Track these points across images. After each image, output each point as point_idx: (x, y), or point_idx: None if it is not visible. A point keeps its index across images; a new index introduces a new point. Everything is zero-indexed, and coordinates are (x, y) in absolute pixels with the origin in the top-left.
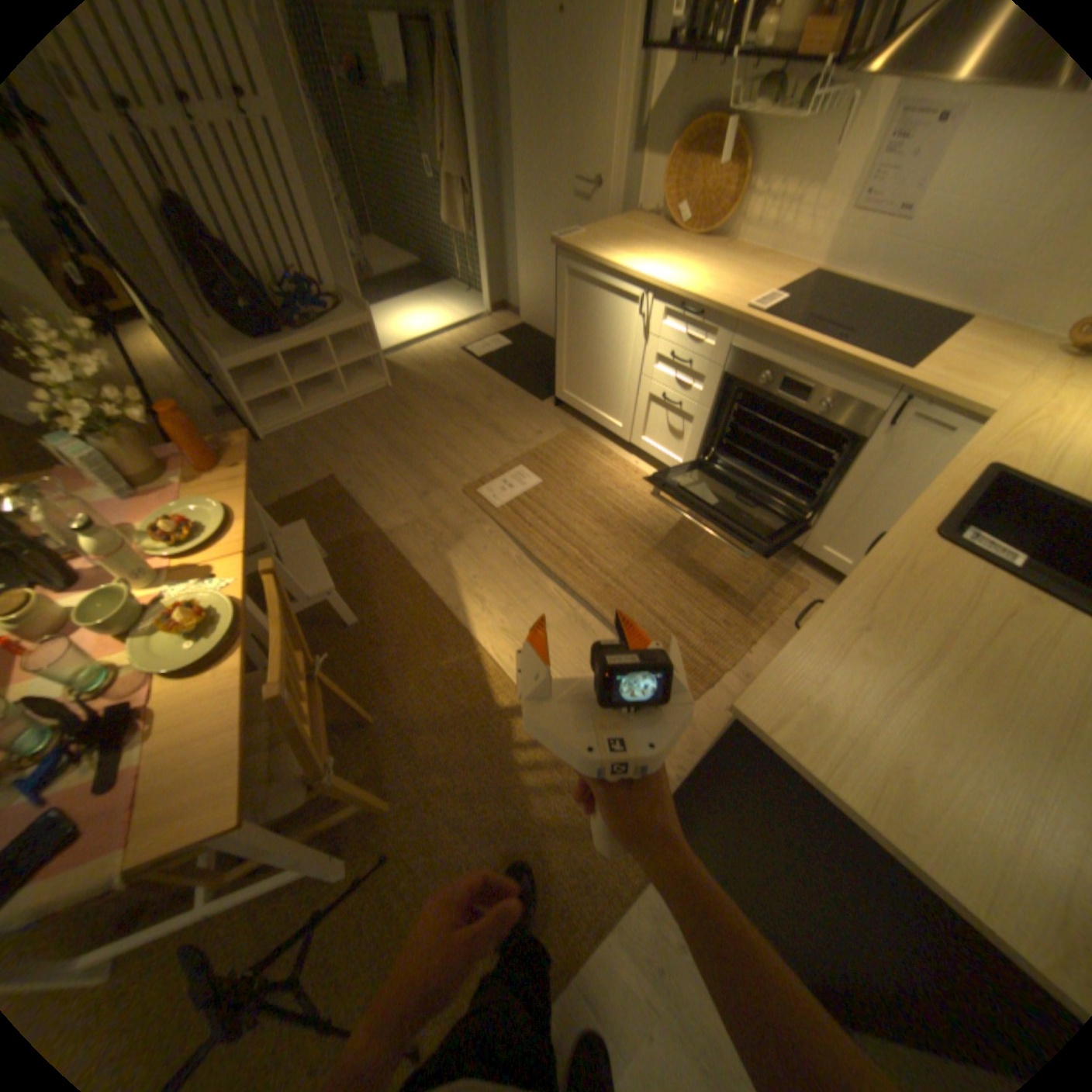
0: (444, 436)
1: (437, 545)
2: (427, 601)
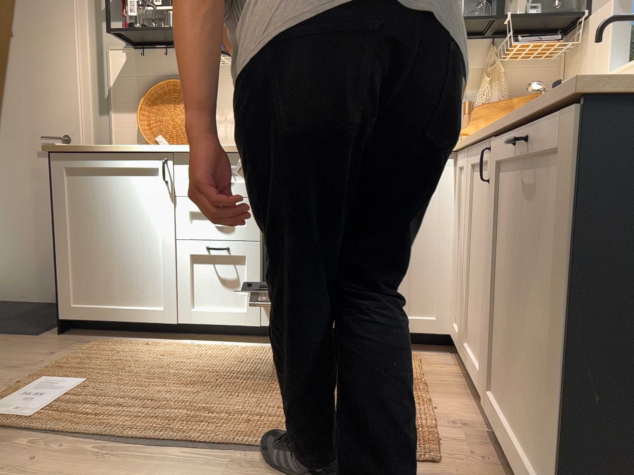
0: None
1: None
2: None
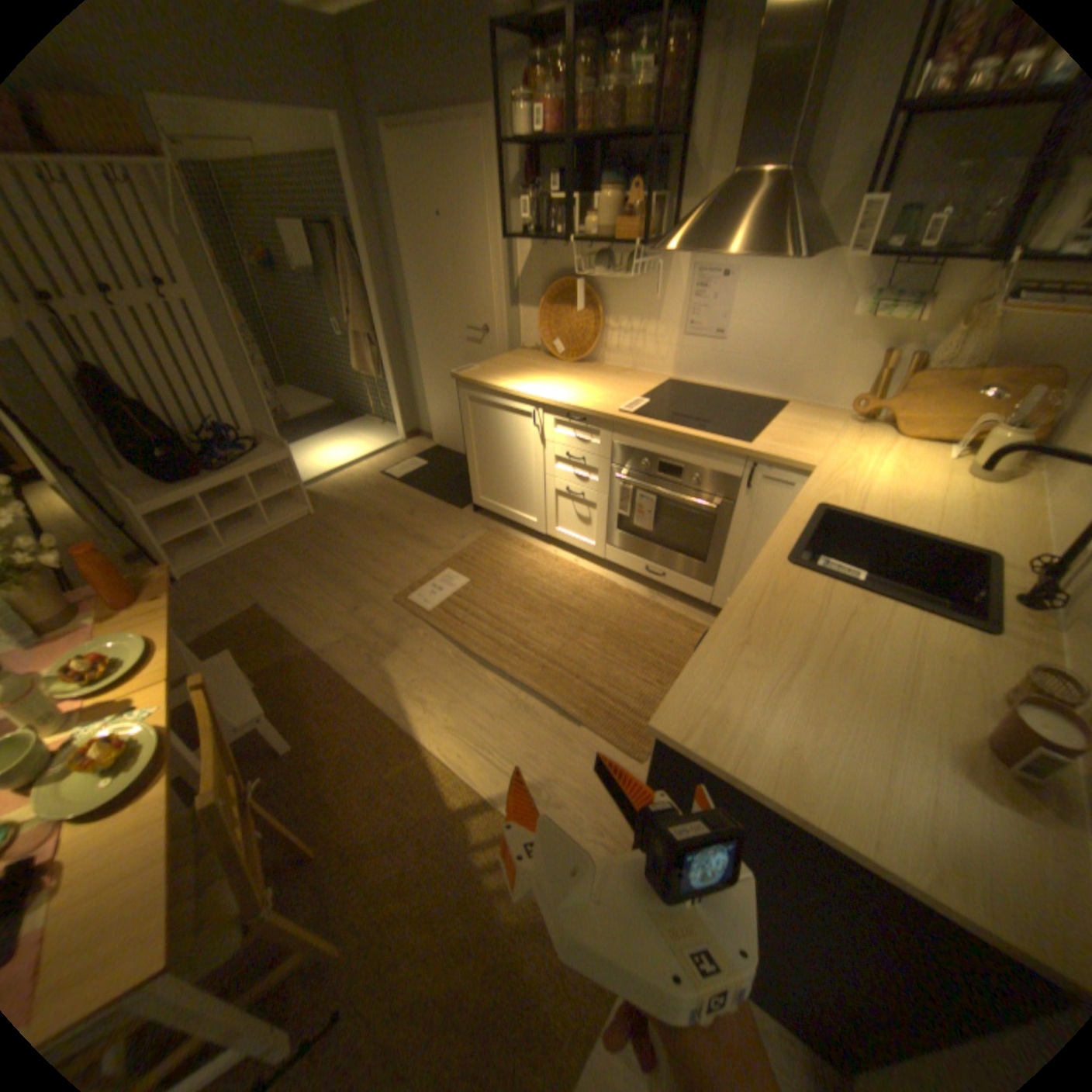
0: (370, 552)
1: (371, 656)
2: (366, 714)
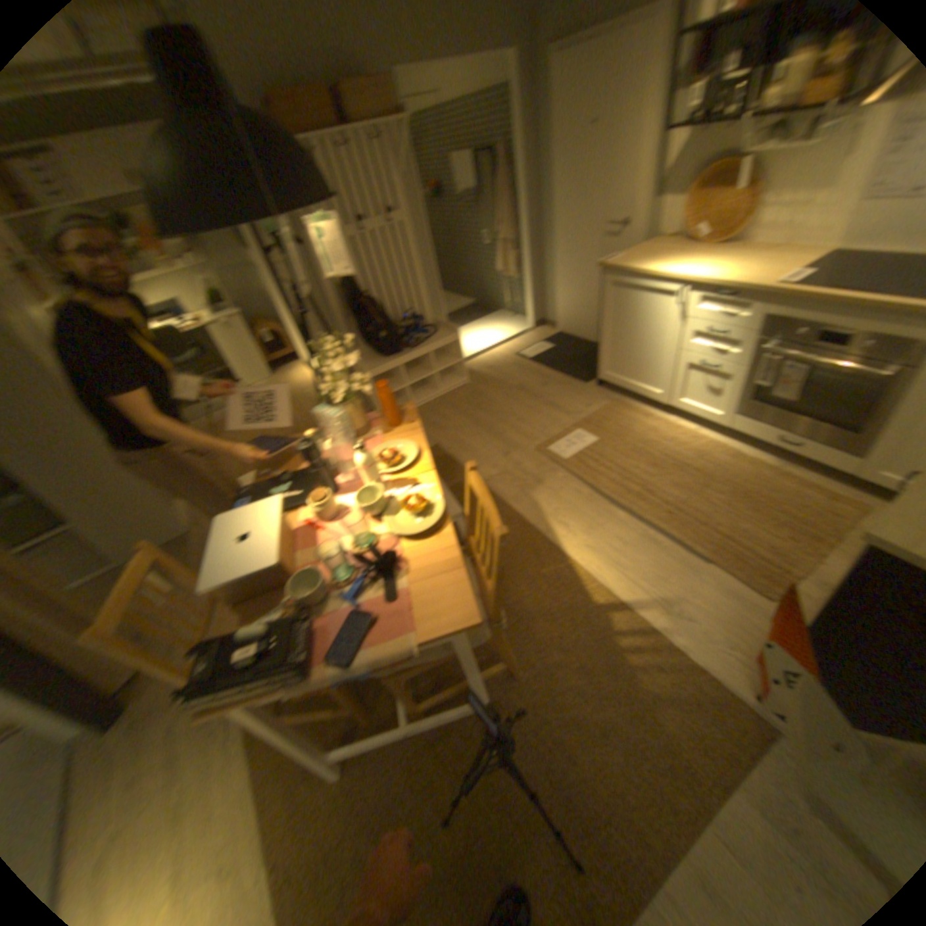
0: (516, 412)
1: (525, 486)
2: (525, 526)
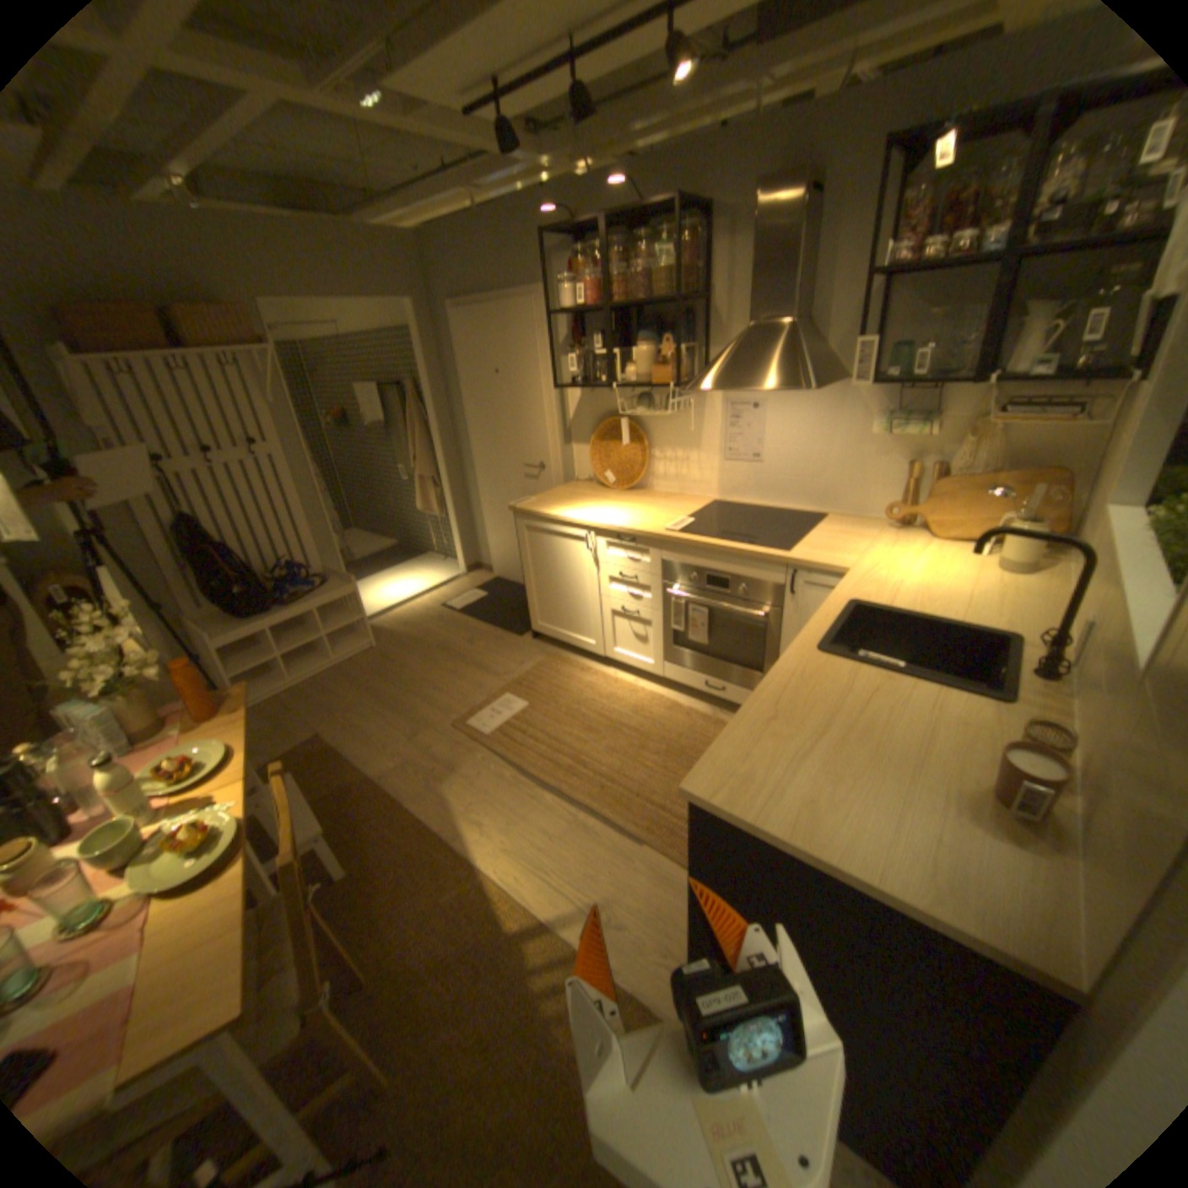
0: (430, 680)
1: (429, 780)
2: (423, 838)
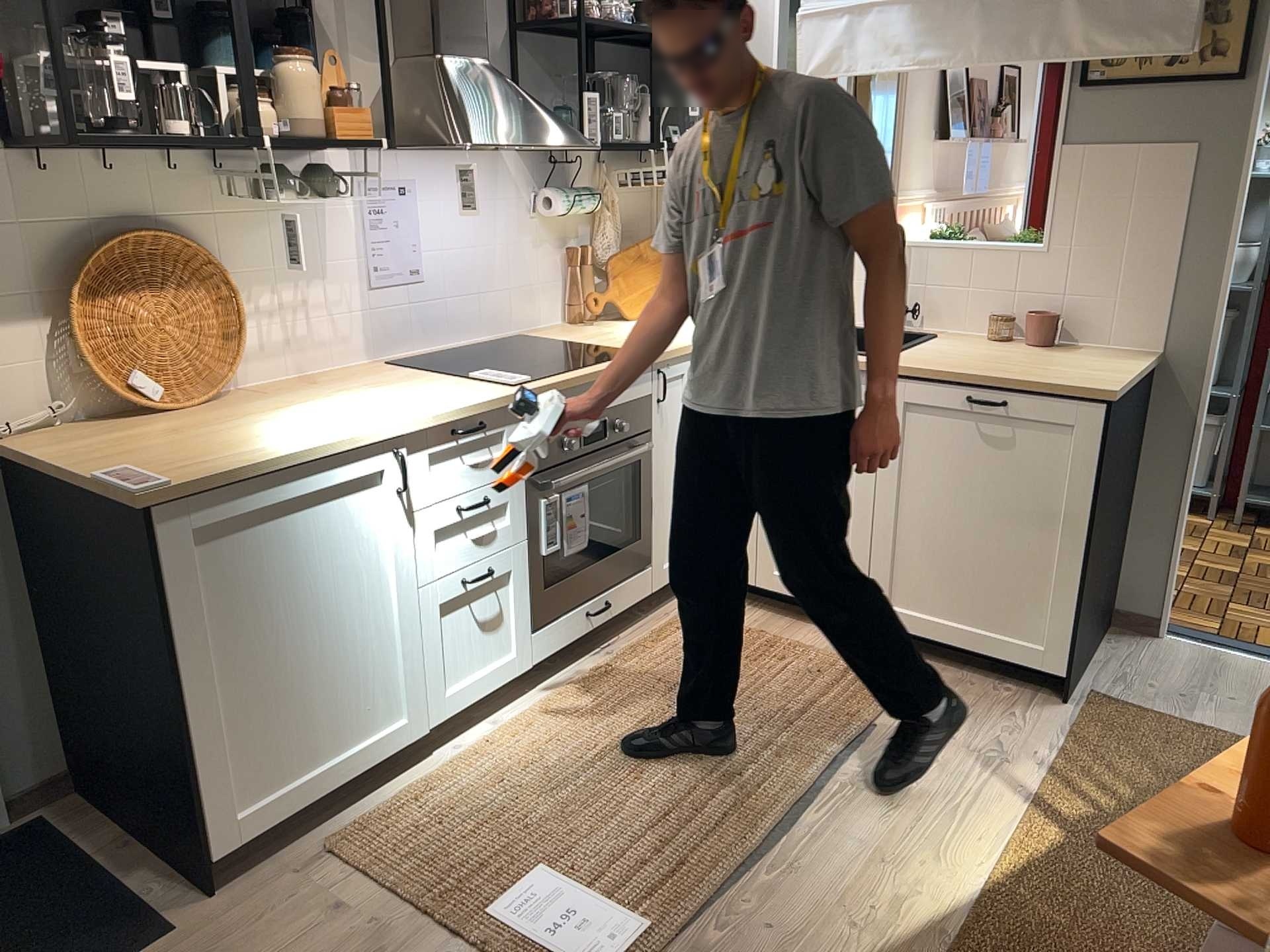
0: None
1: None
2: None
